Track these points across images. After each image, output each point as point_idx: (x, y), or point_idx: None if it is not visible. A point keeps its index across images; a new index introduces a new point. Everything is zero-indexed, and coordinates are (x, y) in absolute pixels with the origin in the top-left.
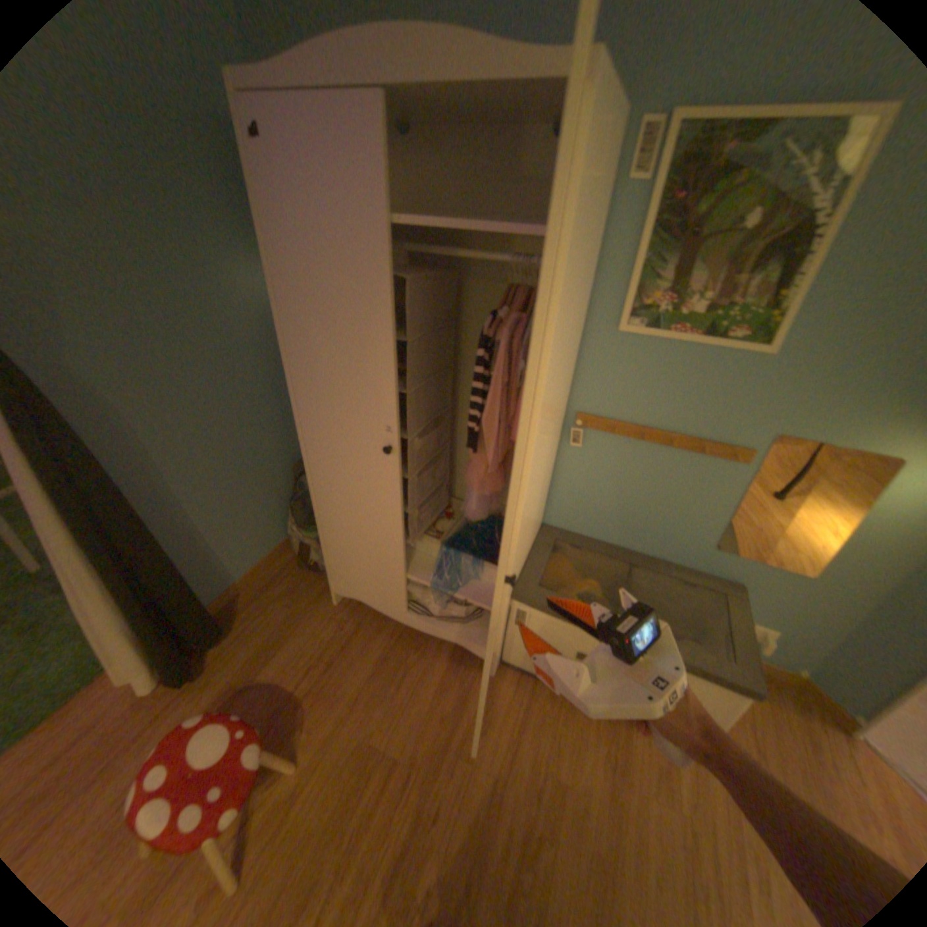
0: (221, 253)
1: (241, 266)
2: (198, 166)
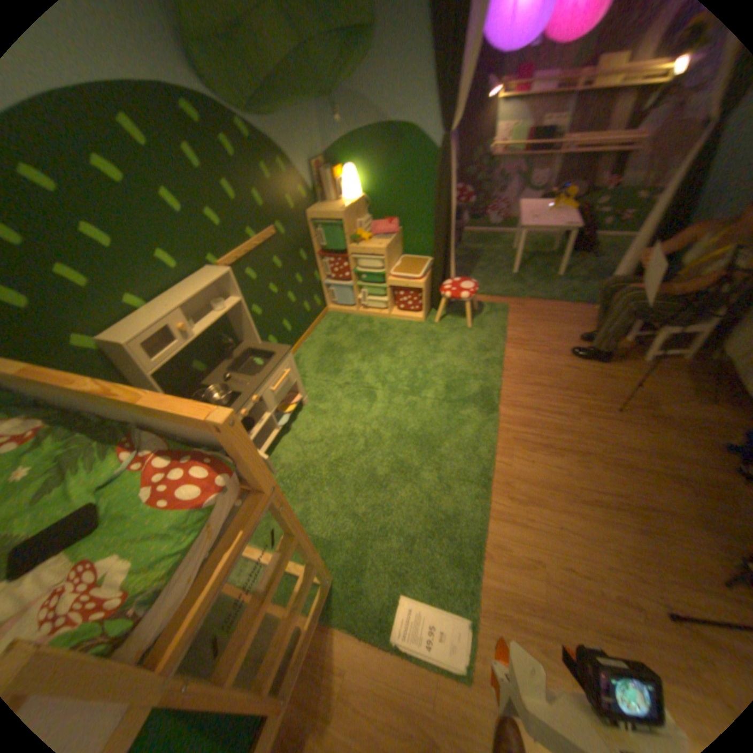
0: None
1: None
2: None
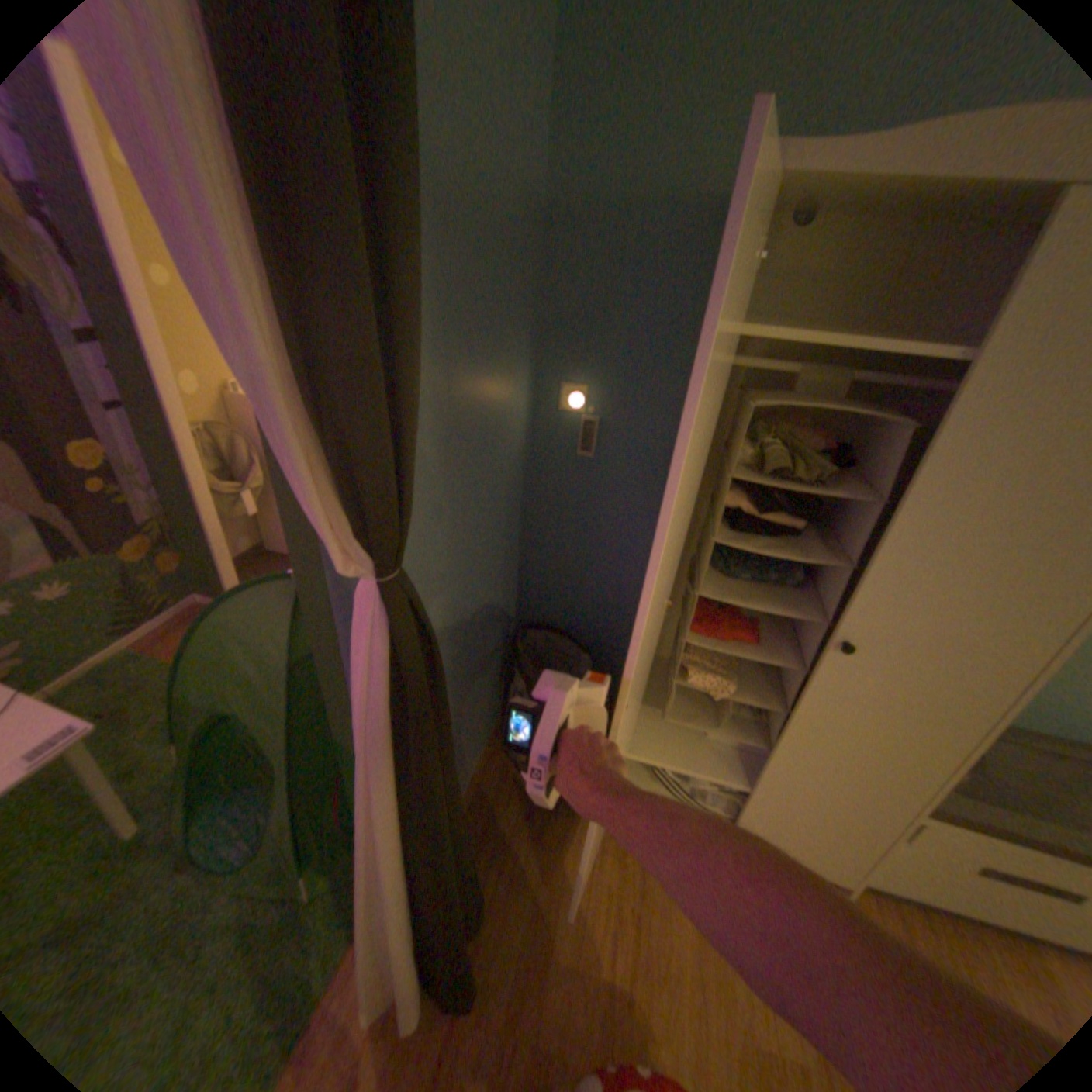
0: (508, 367)
1: (516, 382)
2: (512, 251)
